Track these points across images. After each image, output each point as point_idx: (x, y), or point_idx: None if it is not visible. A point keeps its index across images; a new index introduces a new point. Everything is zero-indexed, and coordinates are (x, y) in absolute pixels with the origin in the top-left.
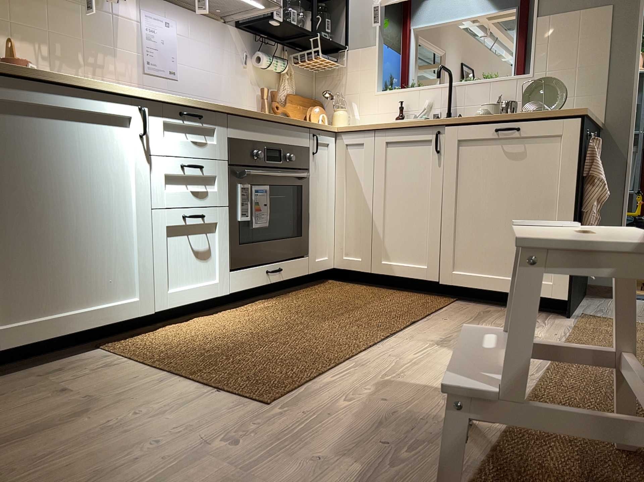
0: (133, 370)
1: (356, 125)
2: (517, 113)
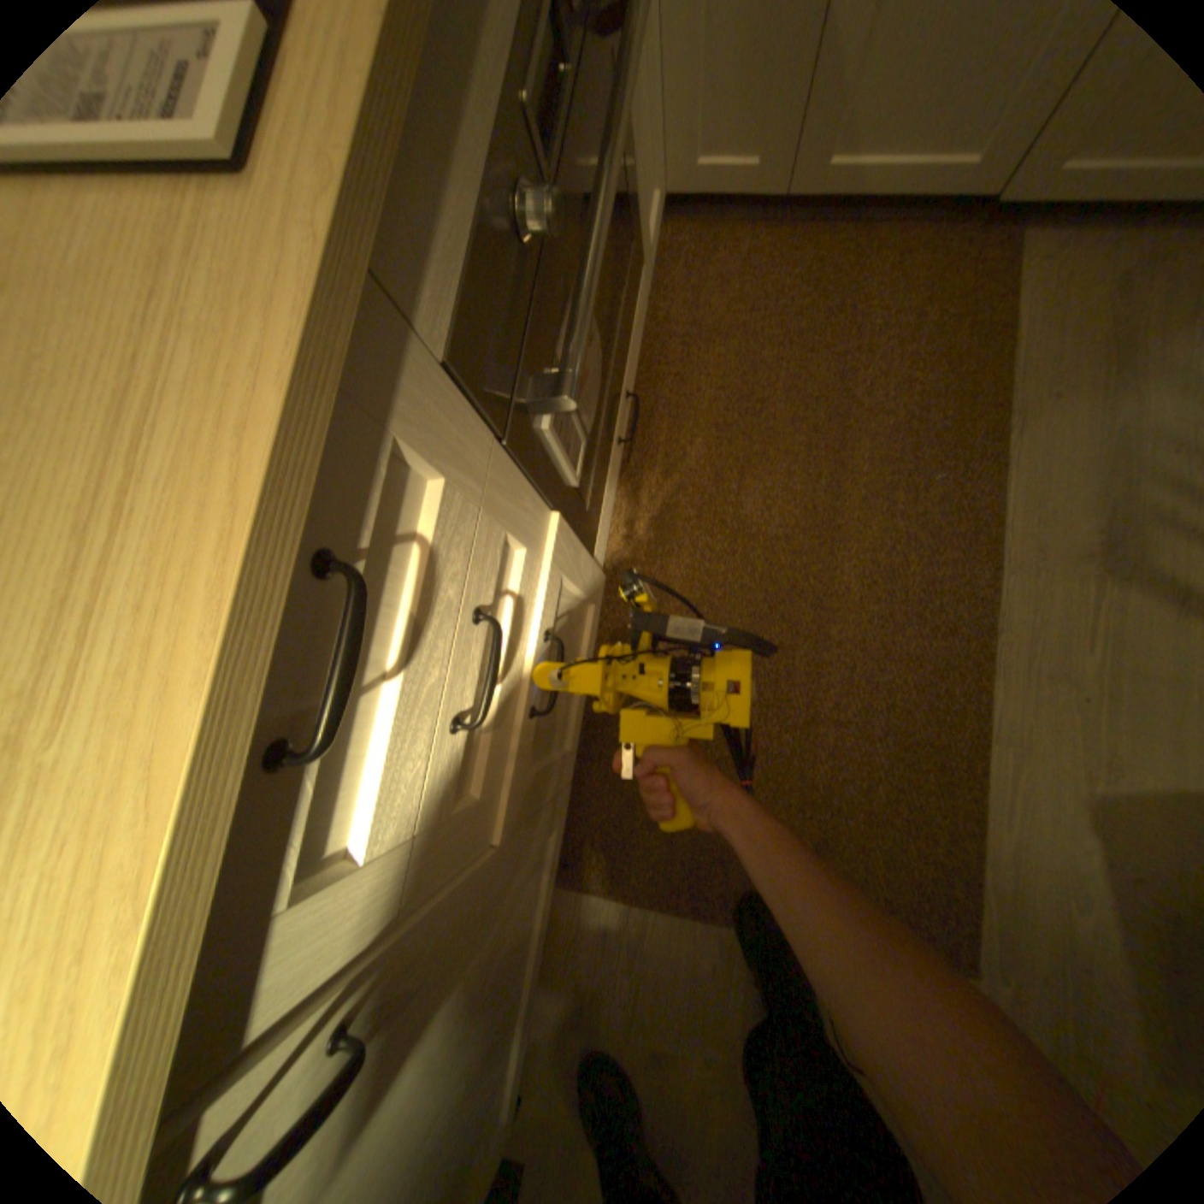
0: (692, 967)
1: None
2: None
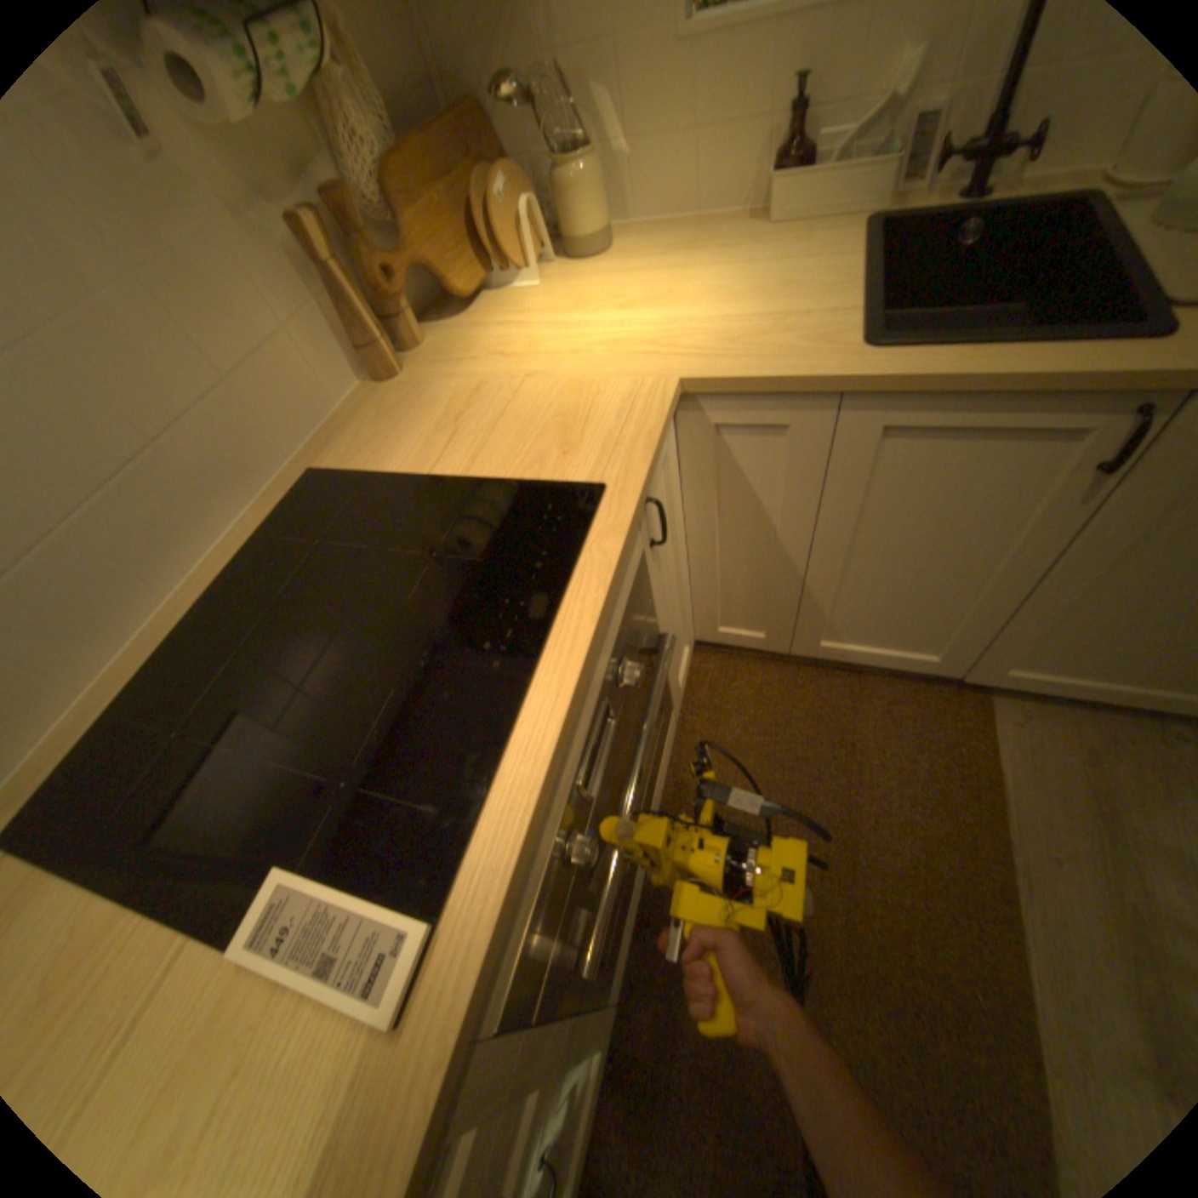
0: None
1: (759, 376)
2: None
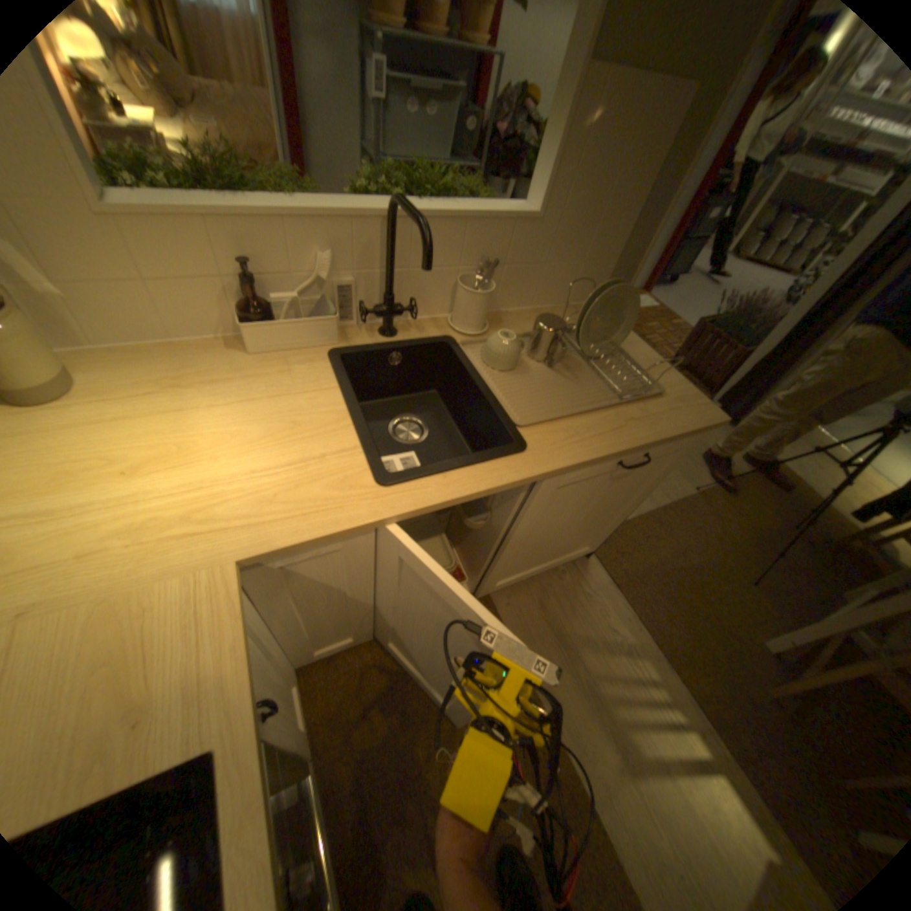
0: None
1: (306, 541)
2: (658, 439)
